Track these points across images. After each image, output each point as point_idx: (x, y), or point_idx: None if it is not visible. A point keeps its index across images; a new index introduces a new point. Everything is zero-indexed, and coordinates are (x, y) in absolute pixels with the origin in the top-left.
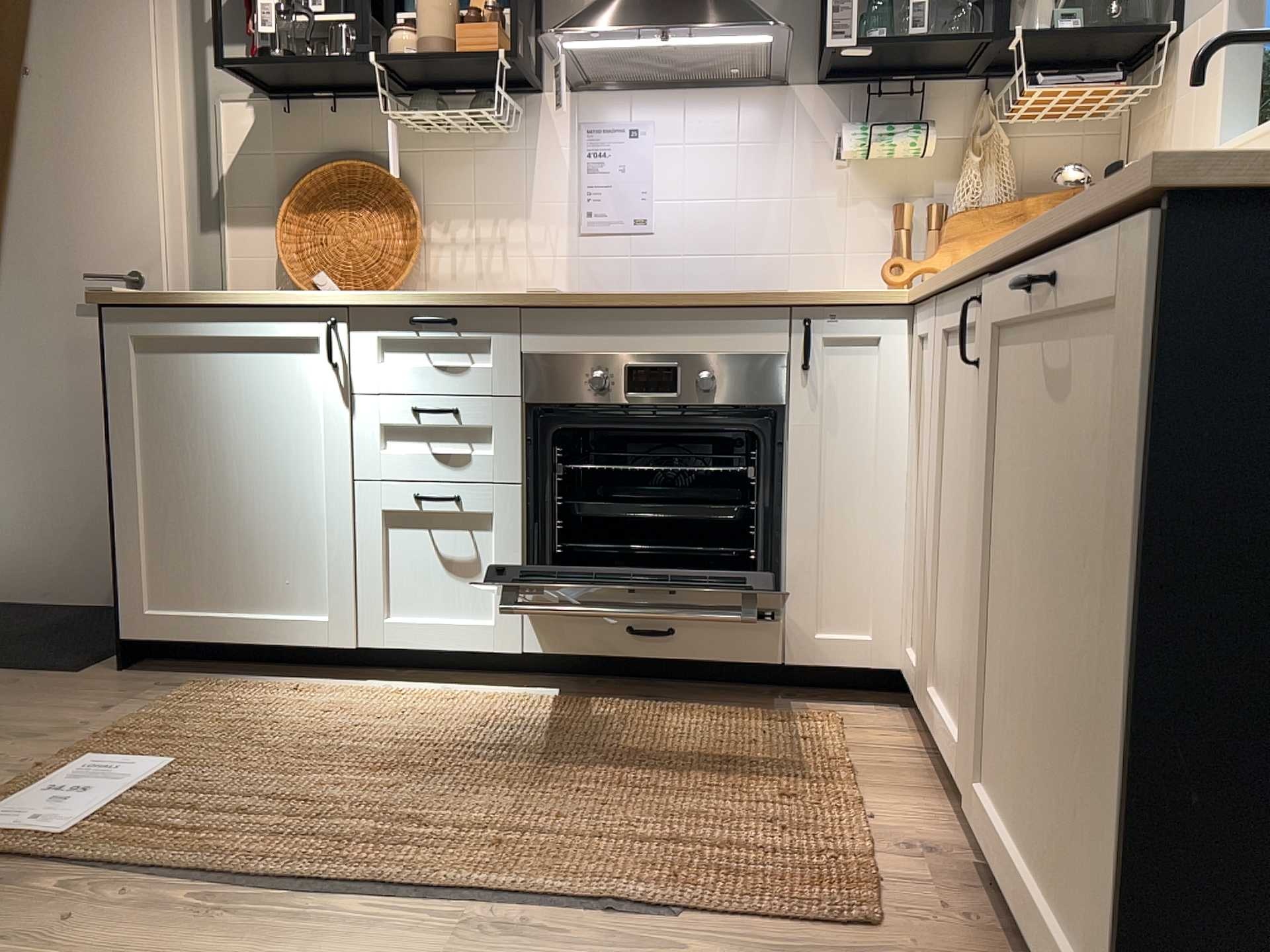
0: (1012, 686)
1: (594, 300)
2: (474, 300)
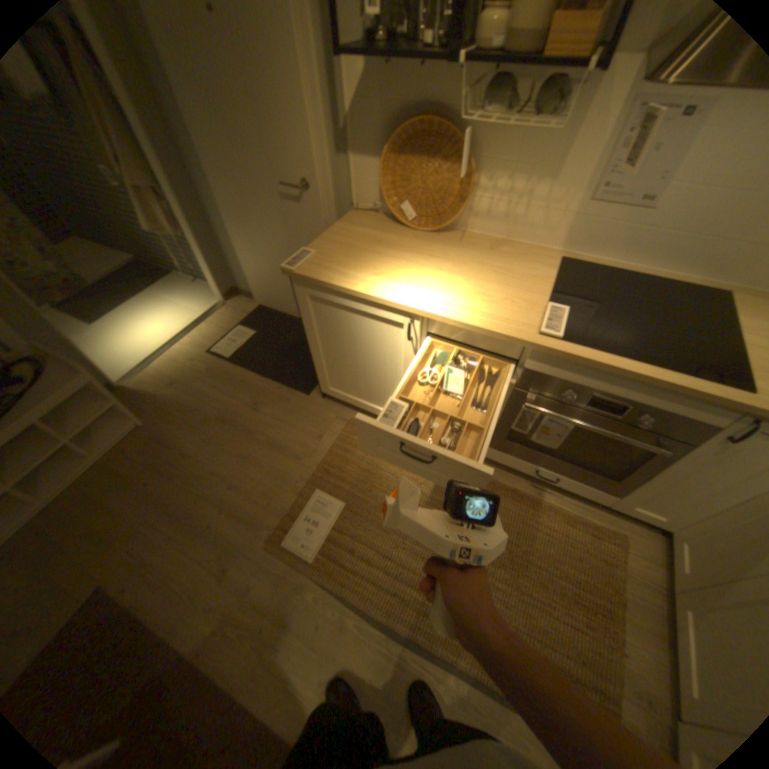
0: None
1: (589, 363)
2: (503, 337)
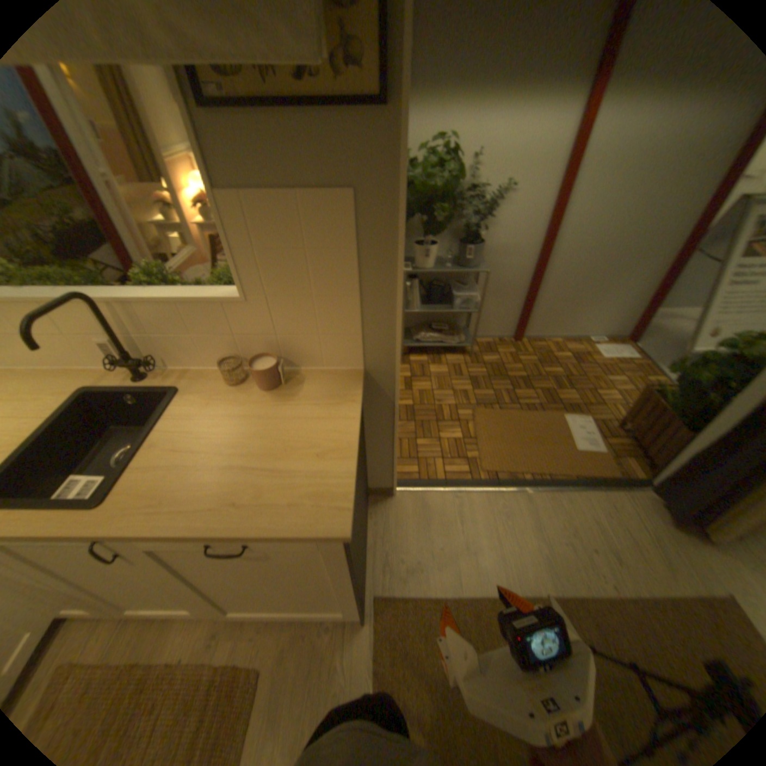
0: (232, 599)
1: None
2: None
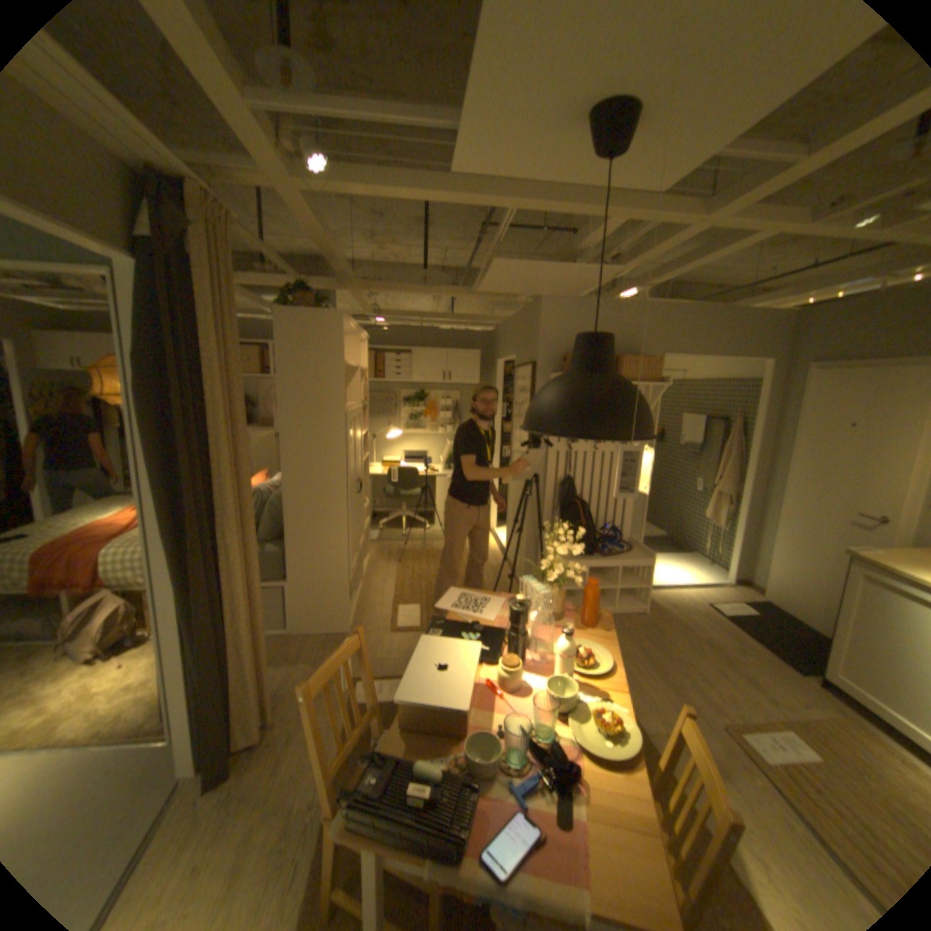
0: None
1: None
2: None
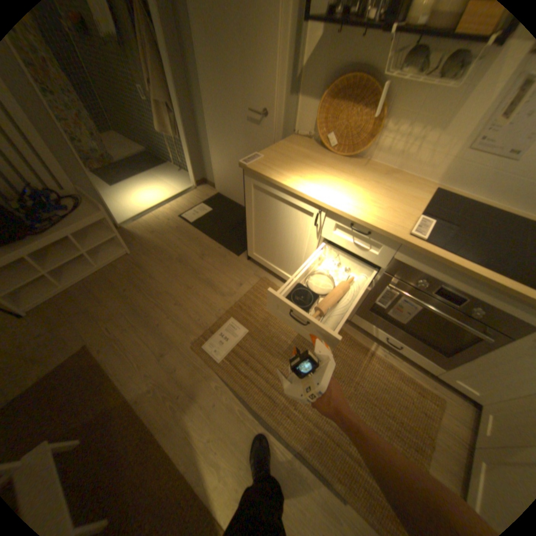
0: None
1: (443, 261)
2: (382, 233)
